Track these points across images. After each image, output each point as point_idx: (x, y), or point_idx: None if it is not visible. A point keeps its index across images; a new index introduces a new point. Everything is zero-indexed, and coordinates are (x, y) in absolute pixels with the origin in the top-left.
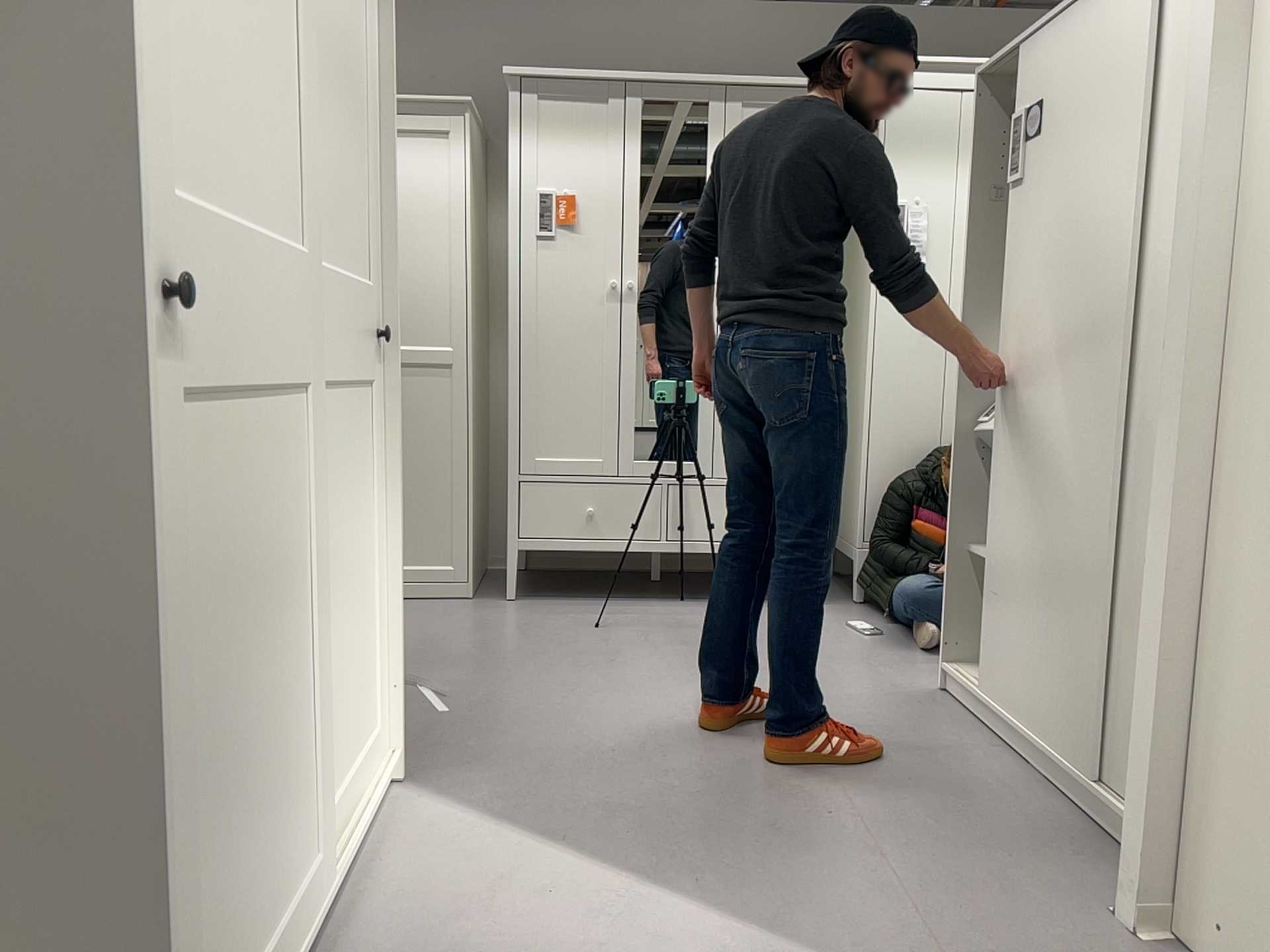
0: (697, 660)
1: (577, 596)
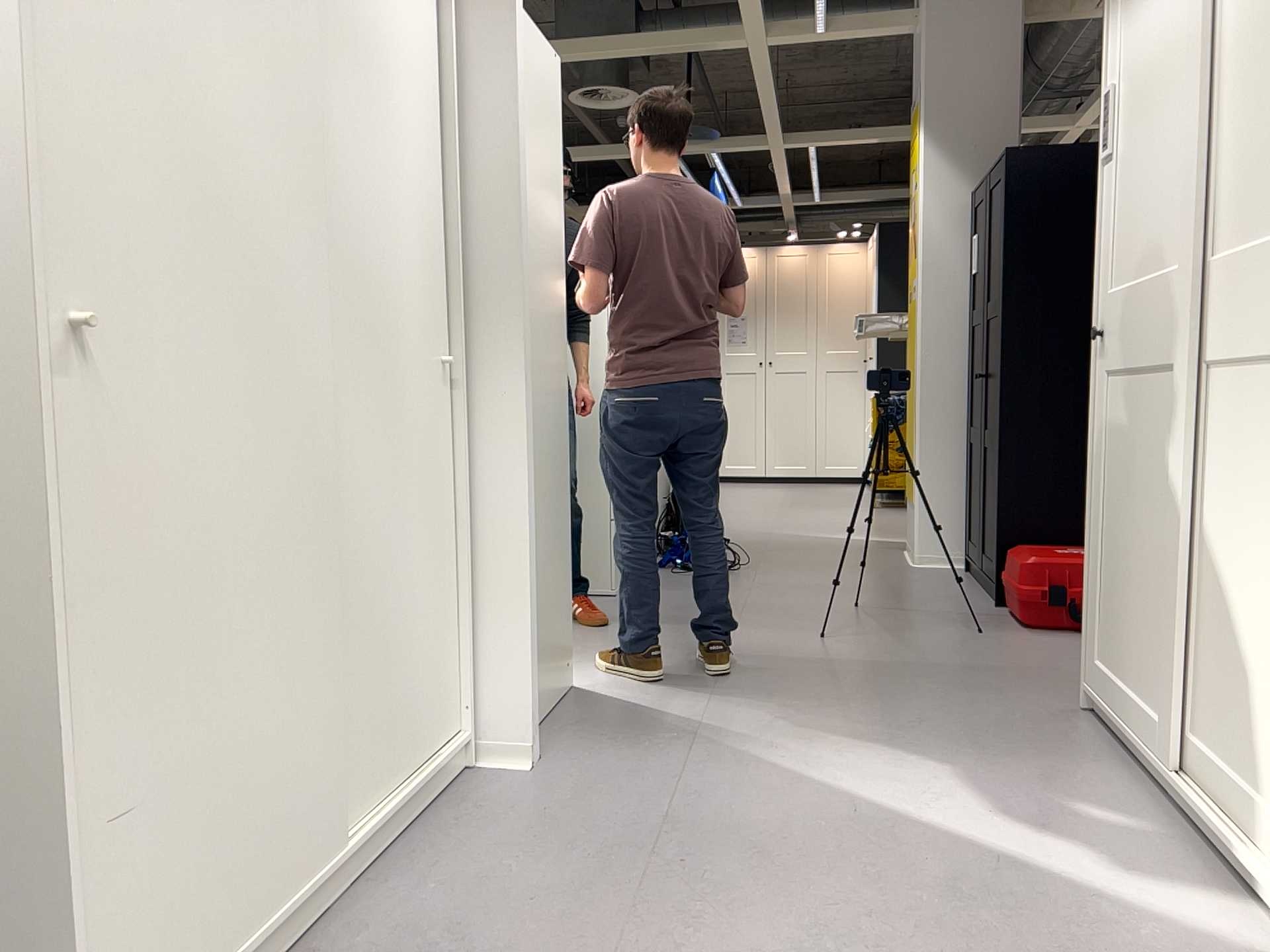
0: None
1: None
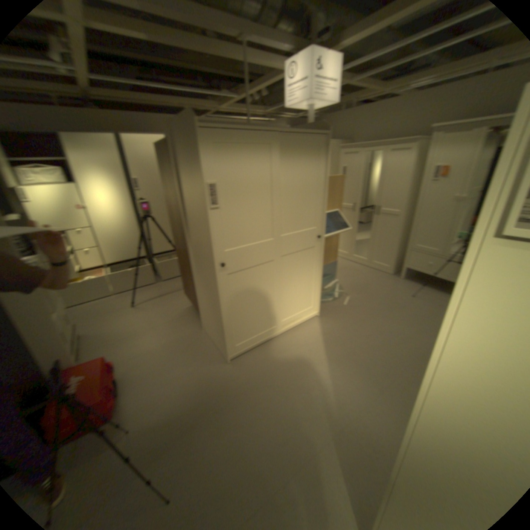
0: (428, 319)
1: (425, 283)
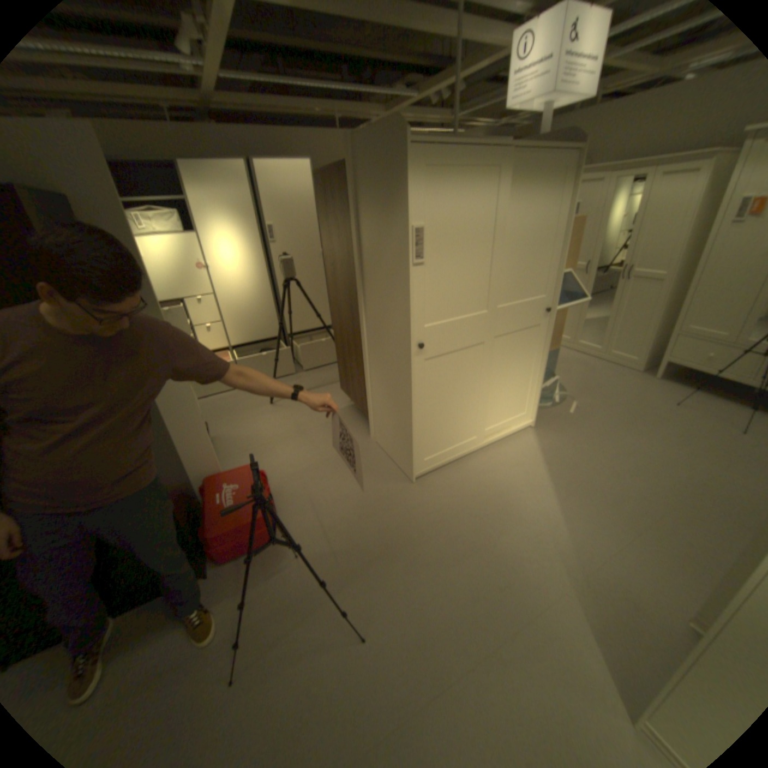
0: (705, 437)
1: (696, 386)
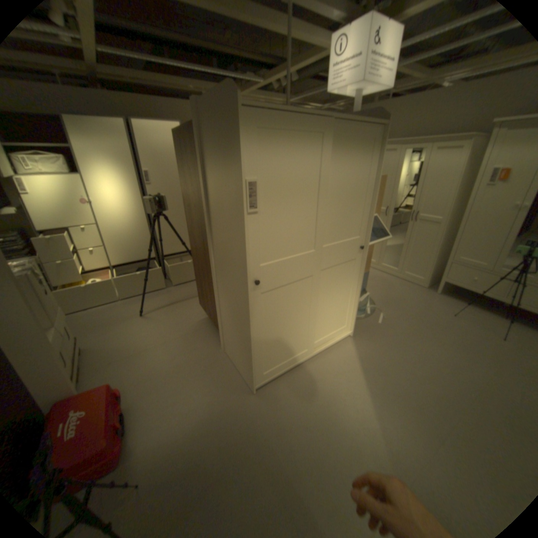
0: (478, 344)
1: (465, 300)
